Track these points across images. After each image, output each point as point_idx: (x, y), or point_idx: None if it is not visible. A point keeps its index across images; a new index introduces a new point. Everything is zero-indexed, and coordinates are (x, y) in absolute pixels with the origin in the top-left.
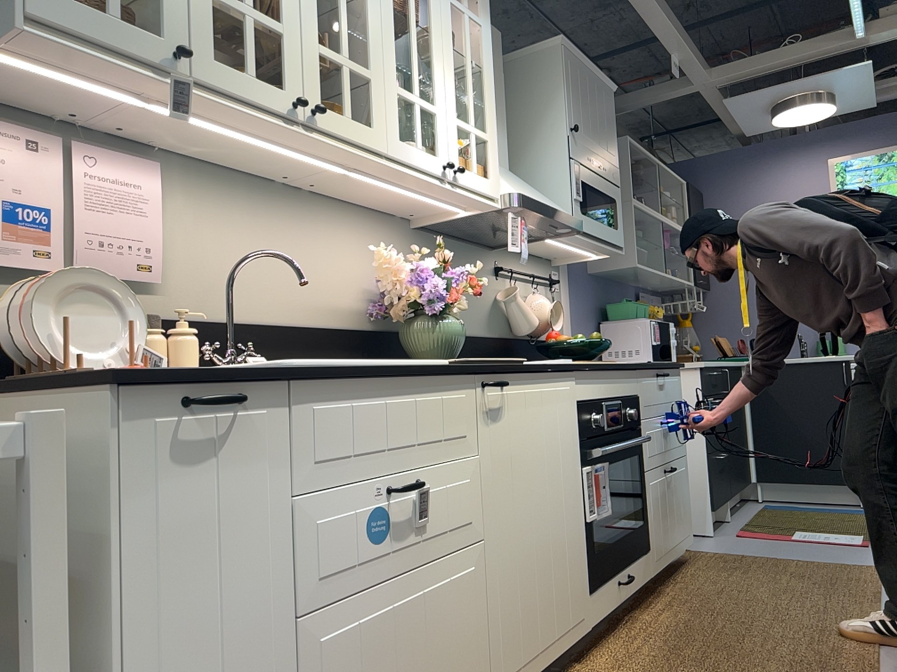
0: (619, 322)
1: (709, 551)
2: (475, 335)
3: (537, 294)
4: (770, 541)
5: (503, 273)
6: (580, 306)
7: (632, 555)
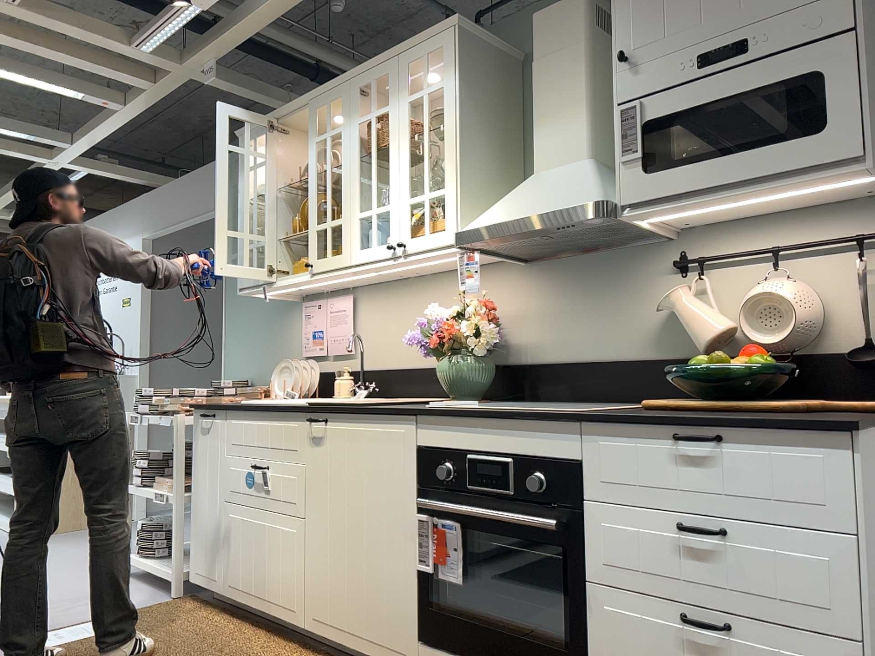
0: None
1: None
2: (619, 359)
3: (776, 278)
4: None
5: (696, 265)
6: None
7: None
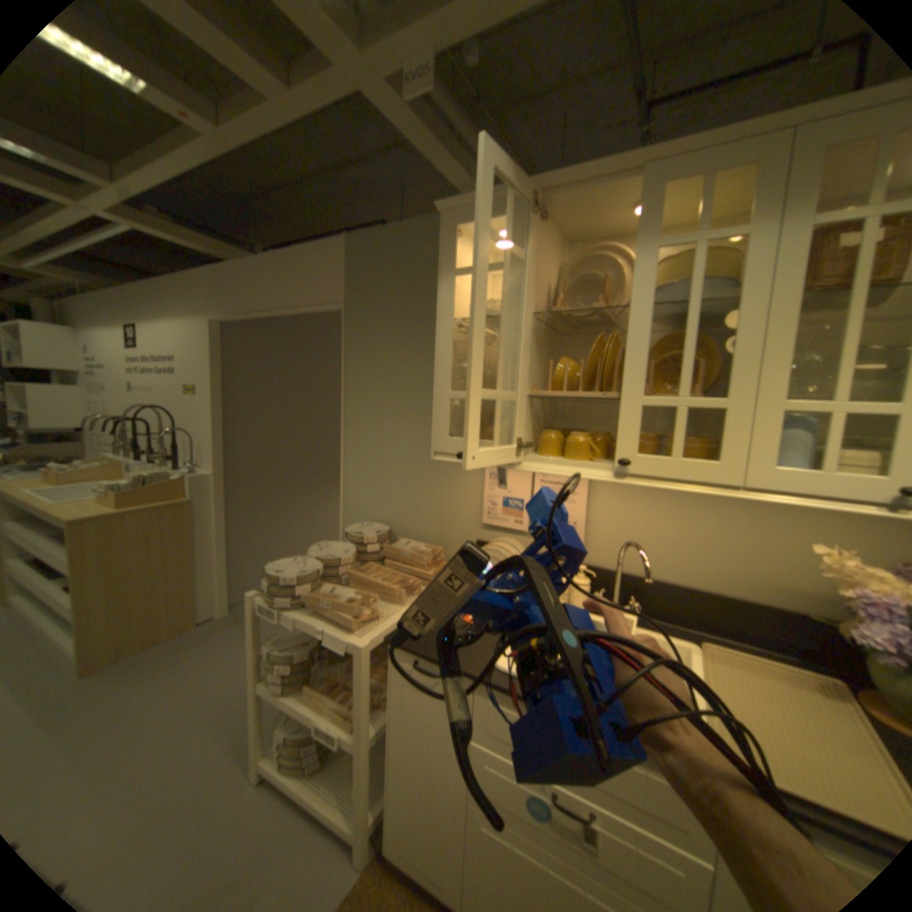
0: None
1: None
2: None
3: None
4: None
5: None
6: None
7: None
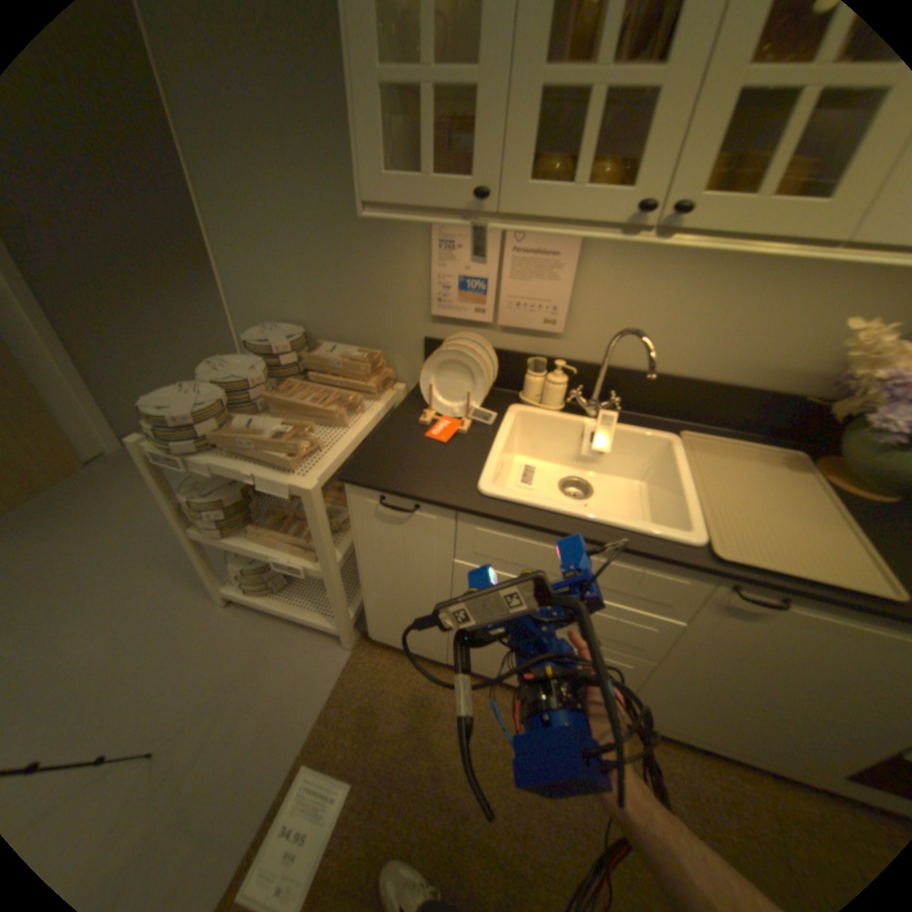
0: None
1: None
2: None
3: None
4: None
5: None
6: None
7: None
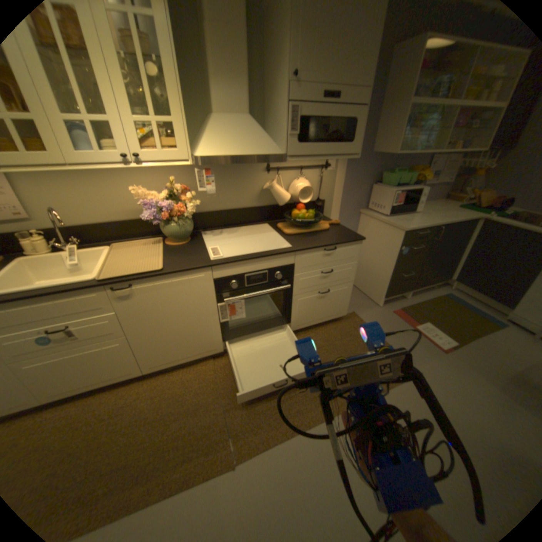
0: (384, 185)
1: (360, 319)
2: (243, 208)
3: (301, 178)
4: (403, 324)
5: (273, 169)
6: (354, 176)
7: (268, 327)
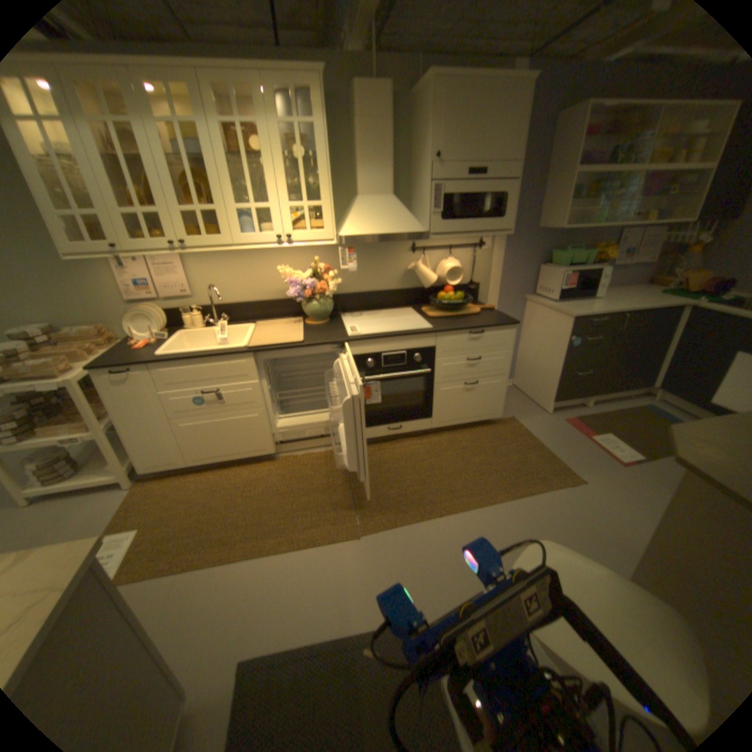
0: (553, 266)
1: (520, 425)
2: (385, 291)
3: (450, 259)
4: (576, 434)
5: (419, 250)
6: (515, 256)
7: (406, 420)
